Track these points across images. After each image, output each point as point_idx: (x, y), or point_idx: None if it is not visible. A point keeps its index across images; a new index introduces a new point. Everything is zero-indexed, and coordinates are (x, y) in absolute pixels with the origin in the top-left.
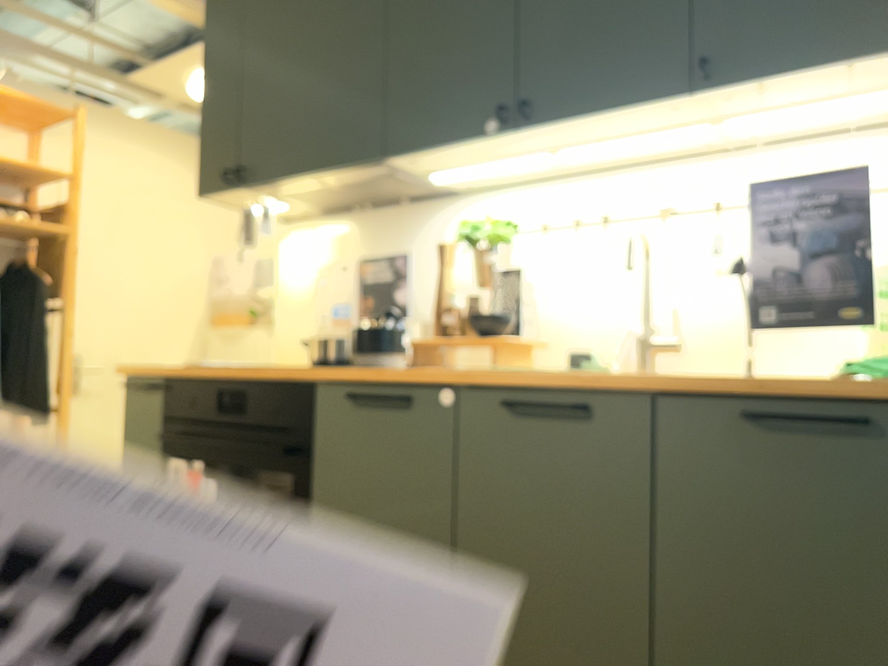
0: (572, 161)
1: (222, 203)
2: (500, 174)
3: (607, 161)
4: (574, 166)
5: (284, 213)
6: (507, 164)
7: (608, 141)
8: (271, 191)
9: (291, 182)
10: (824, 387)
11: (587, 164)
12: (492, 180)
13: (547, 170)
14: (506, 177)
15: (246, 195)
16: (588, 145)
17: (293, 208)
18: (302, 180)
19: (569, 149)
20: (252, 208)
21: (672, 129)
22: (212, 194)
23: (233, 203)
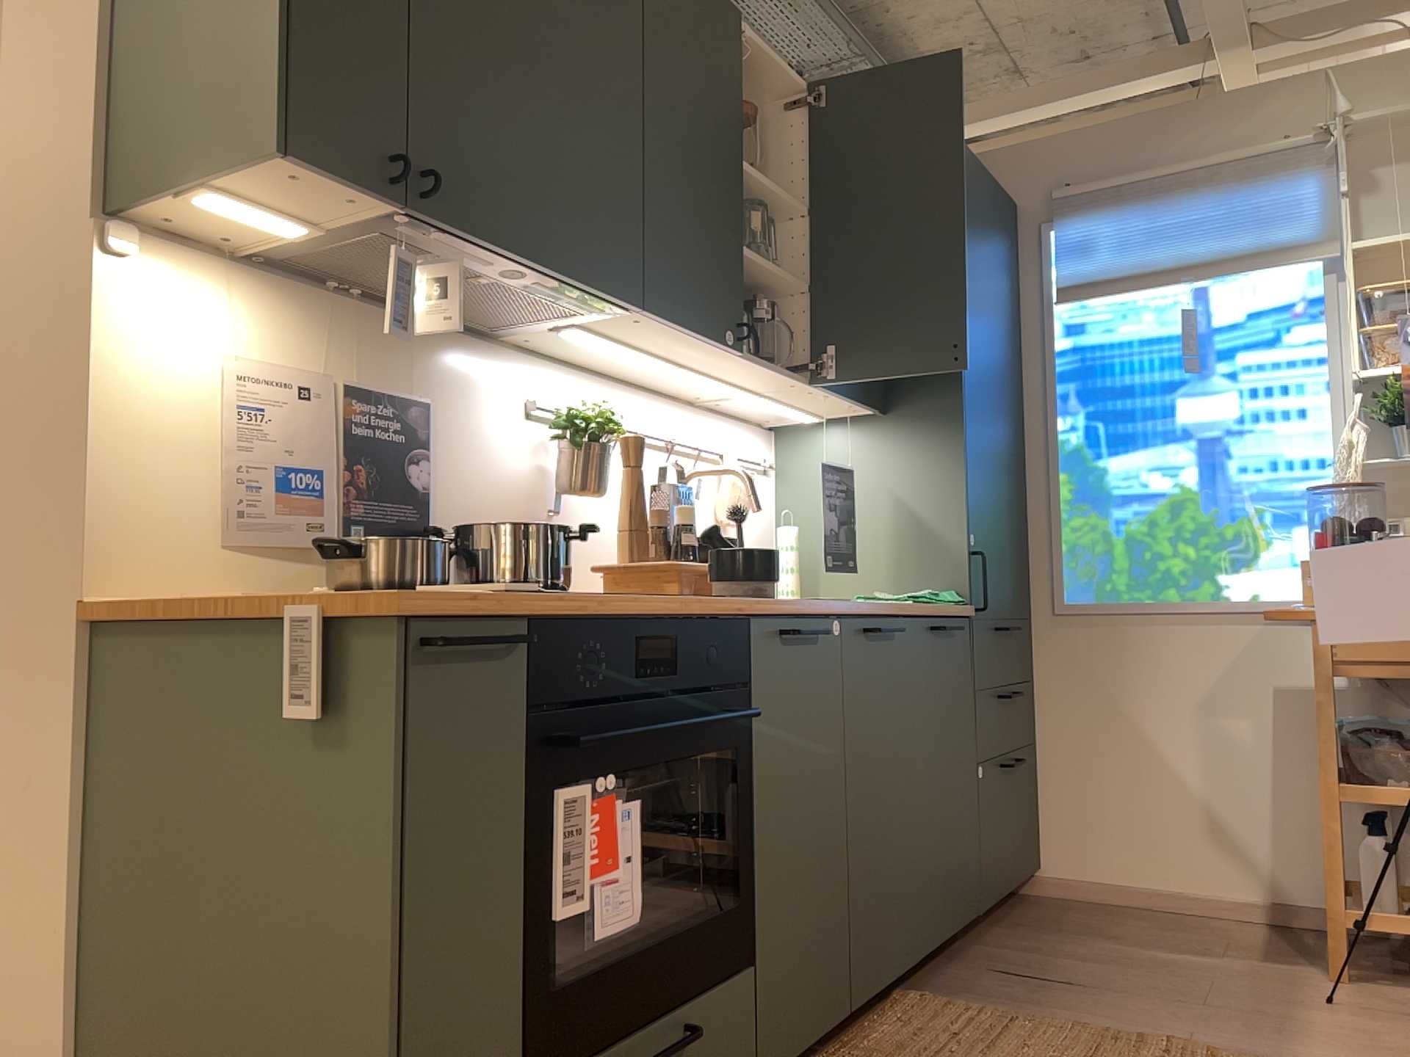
0: (648, 369)
1: (255, 174)
2: (578, 347)
3: (644, 375)
4: (618, 367)
5: (185, 216)
6: (642, 354)
7: (717, 376)
8: (427, 236)
9: (496, 254)
10: (941, 609)
11: (629, 370)
12: (554, 344)
13: (607, 361)
14: (569, 348)
15: (357, 205)
16: (706, 372)
17: (269, 235)
18: (516, 261)
19: (694, 368)
20: (412, 257)
21: (747, 387)
22: (317, 167)
23: (264, 183)
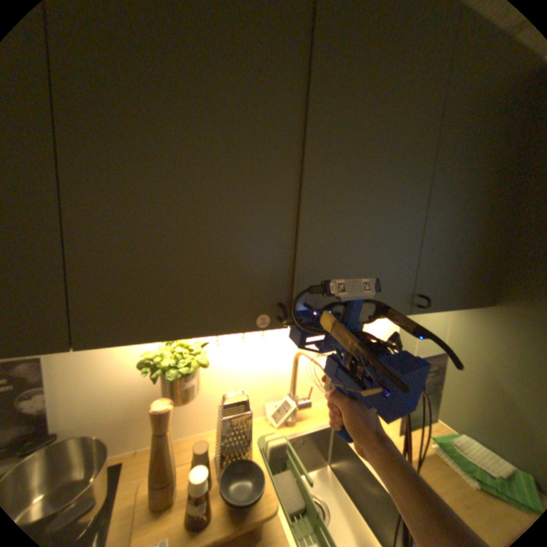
0: None
1: None
2: None
3: None
4: None
5: None
6: None
7: None
8: None
9: None
10: None
11: None
12: None
13: None
14: None
15: None
16: None
17: None
18: None
19: None
20: None
21: None
22: None
23: None
